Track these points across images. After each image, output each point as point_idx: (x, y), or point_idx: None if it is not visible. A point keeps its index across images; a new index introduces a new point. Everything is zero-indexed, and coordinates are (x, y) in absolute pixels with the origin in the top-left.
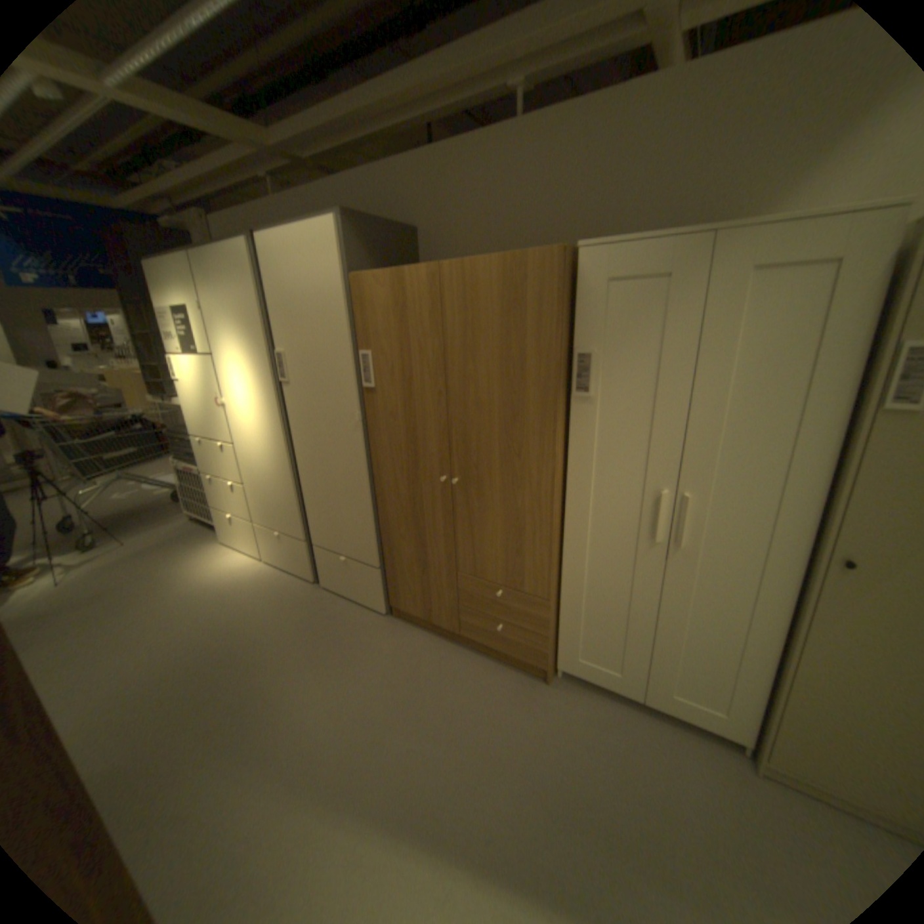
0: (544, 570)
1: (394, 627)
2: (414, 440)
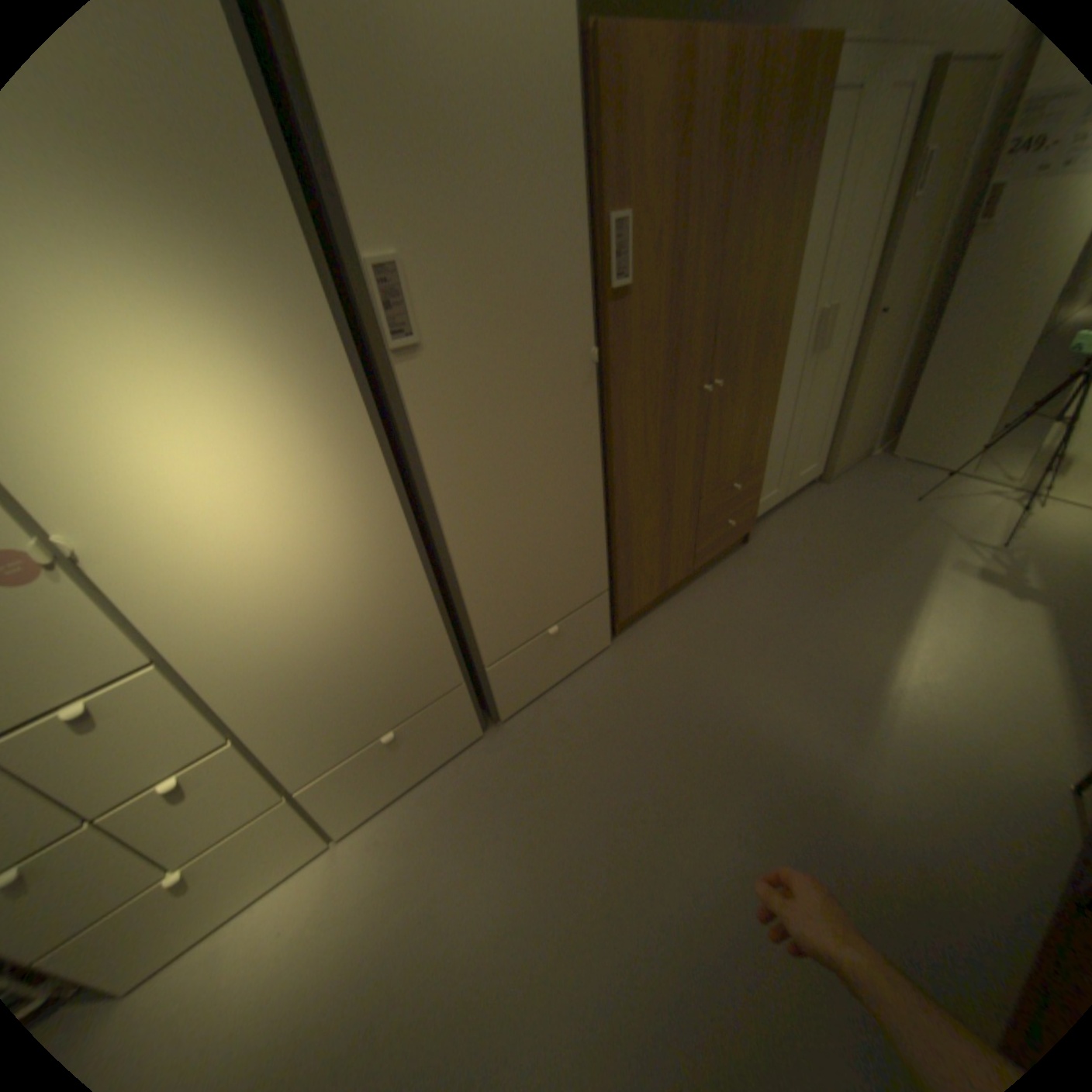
0: (767, 432)
1: (632, 641)
2: (674, 354)
